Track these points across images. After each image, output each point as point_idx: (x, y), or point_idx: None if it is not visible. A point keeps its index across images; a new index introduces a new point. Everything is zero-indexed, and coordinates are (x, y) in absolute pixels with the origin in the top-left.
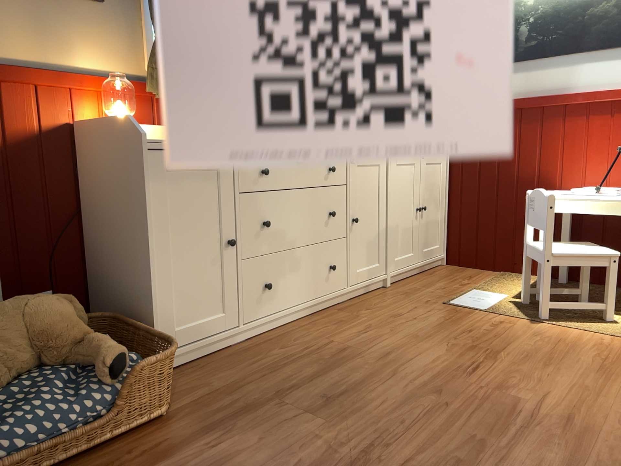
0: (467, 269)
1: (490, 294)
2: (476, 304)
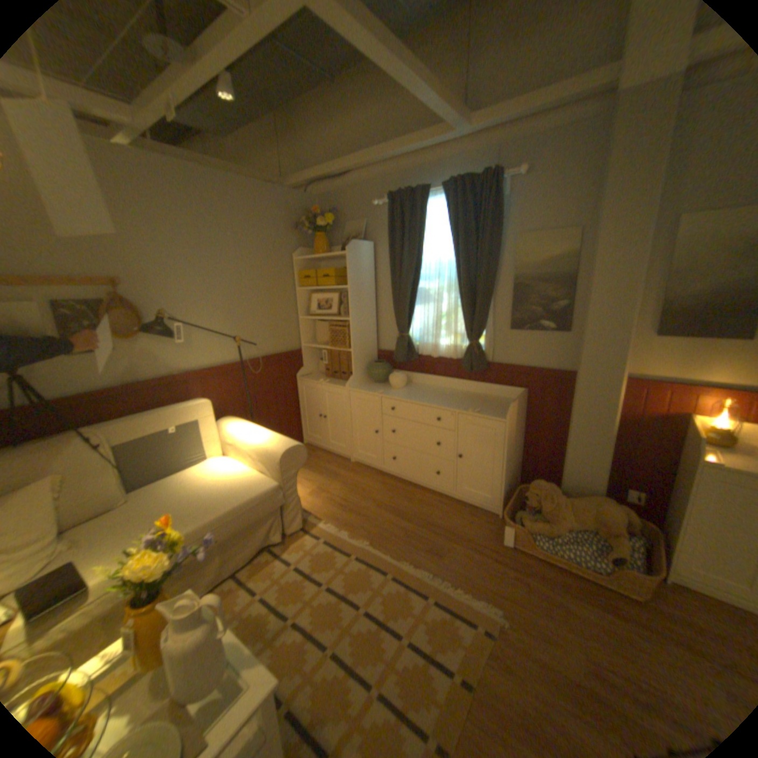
0: None
1: None
2: None
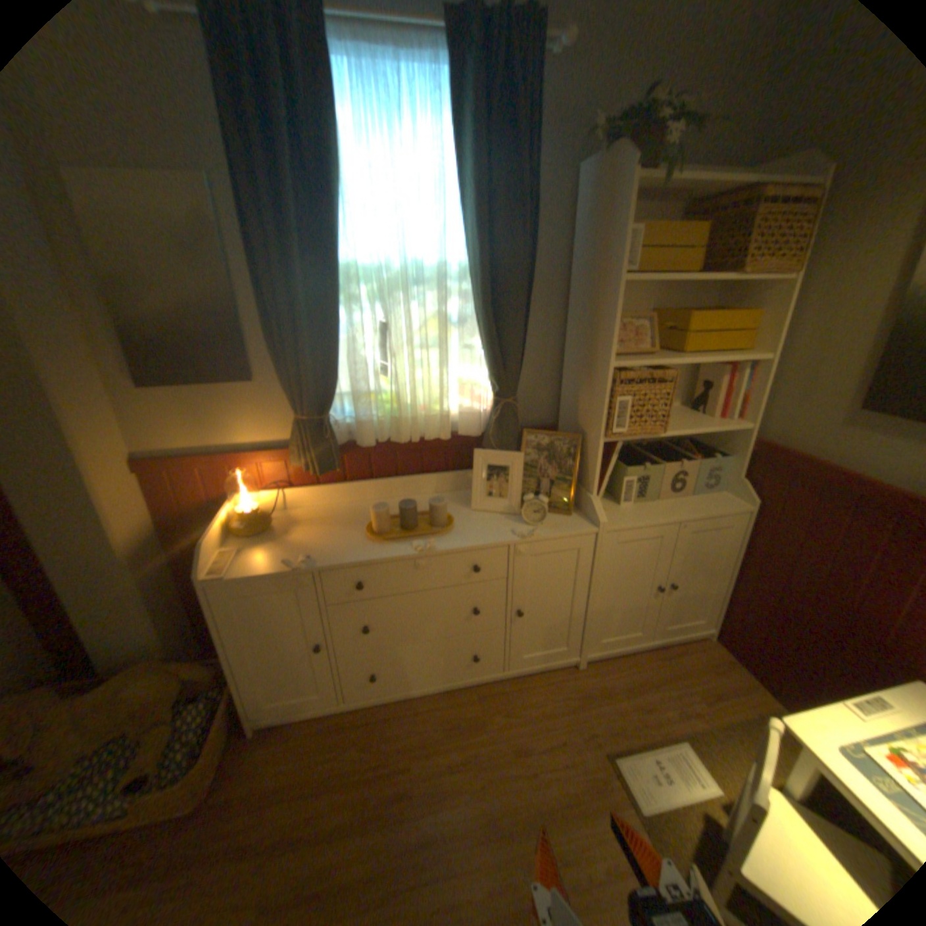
0: (737, 673)
1: (696, 777)
2: (647, 794)
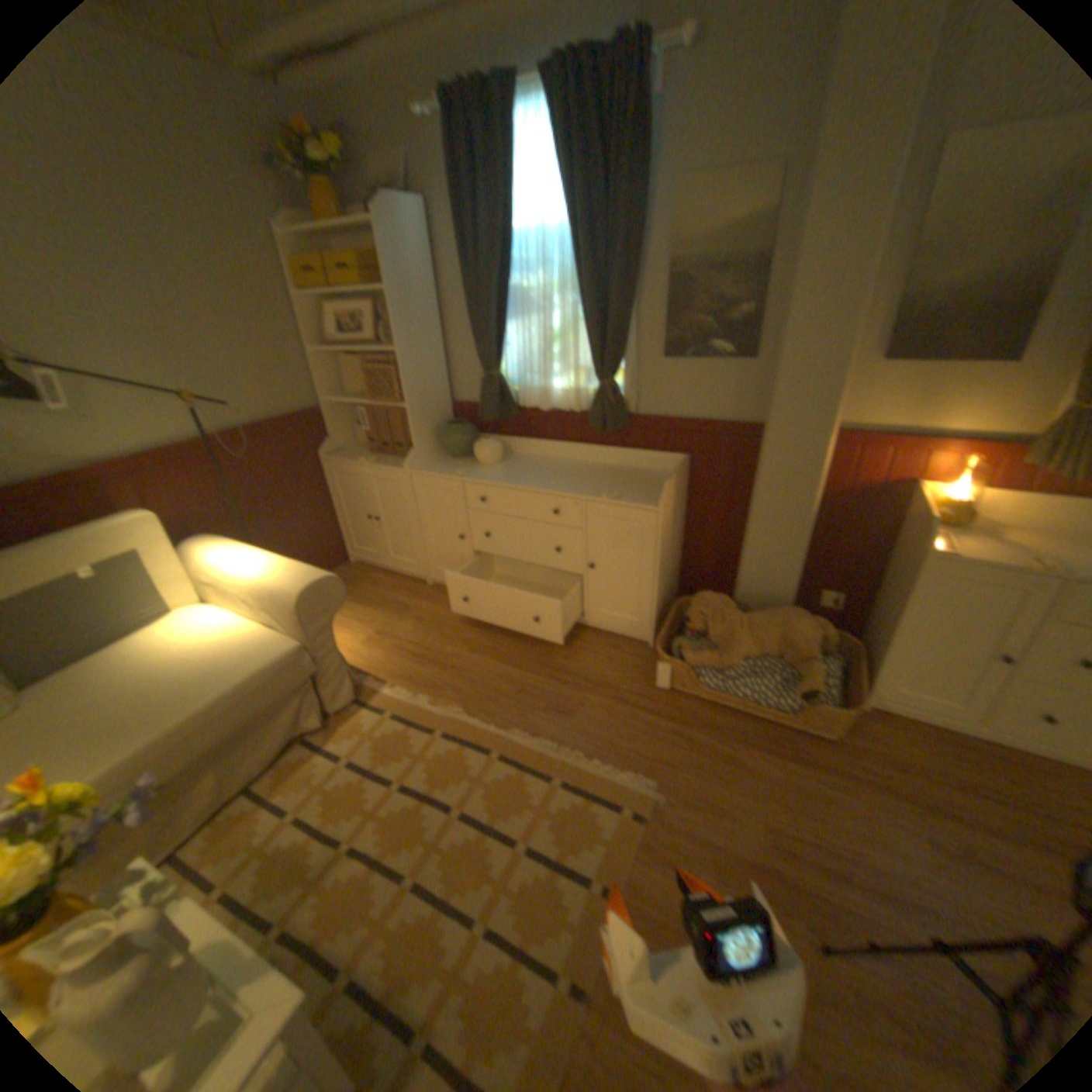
0: None
1: None
2: None
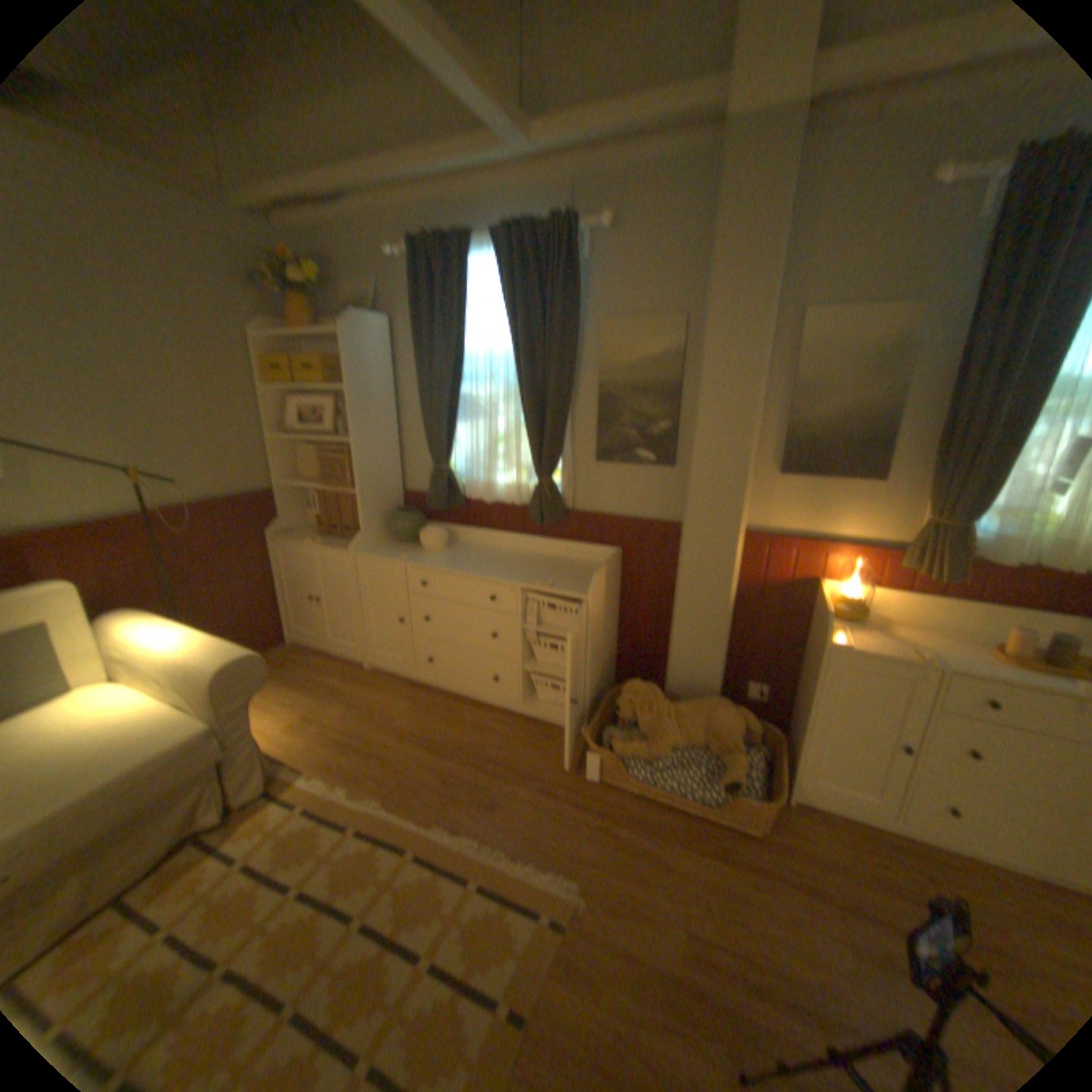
0: None
1: None
2: None
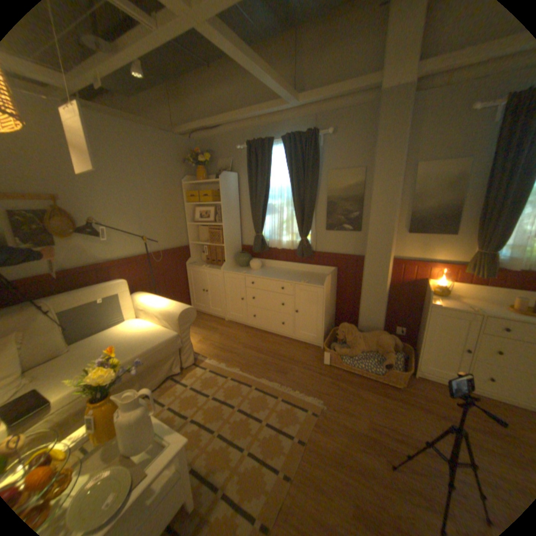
0: None
1: None
2: None
